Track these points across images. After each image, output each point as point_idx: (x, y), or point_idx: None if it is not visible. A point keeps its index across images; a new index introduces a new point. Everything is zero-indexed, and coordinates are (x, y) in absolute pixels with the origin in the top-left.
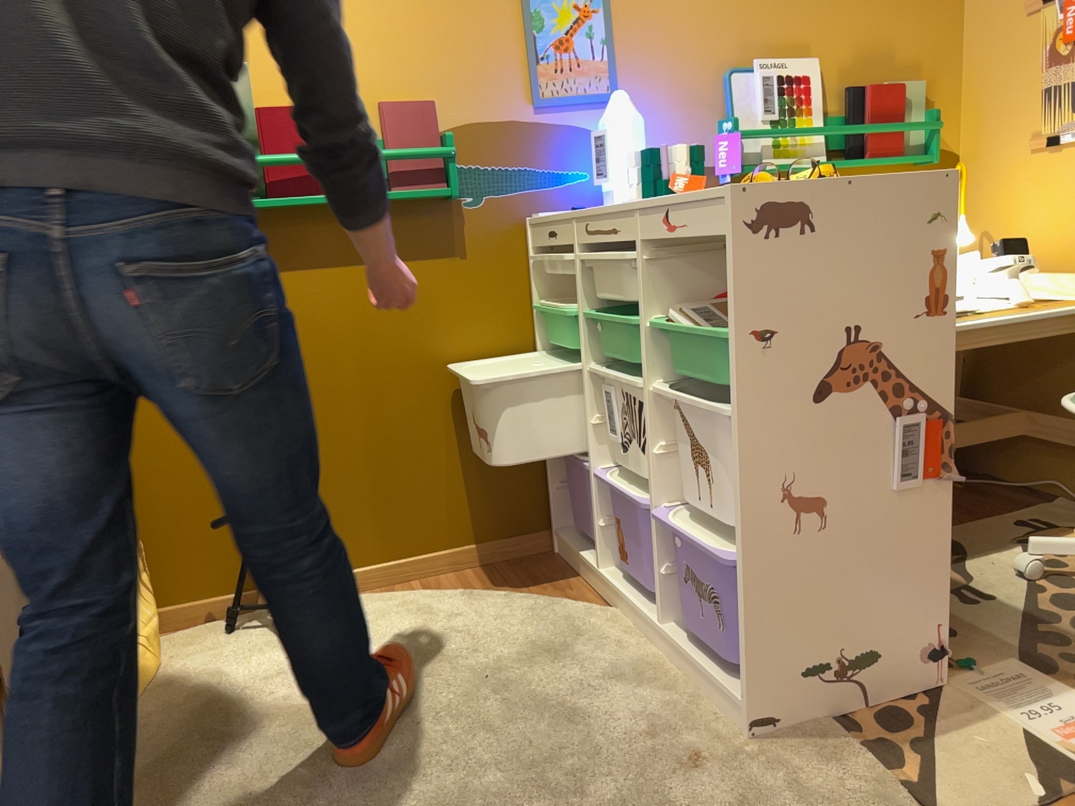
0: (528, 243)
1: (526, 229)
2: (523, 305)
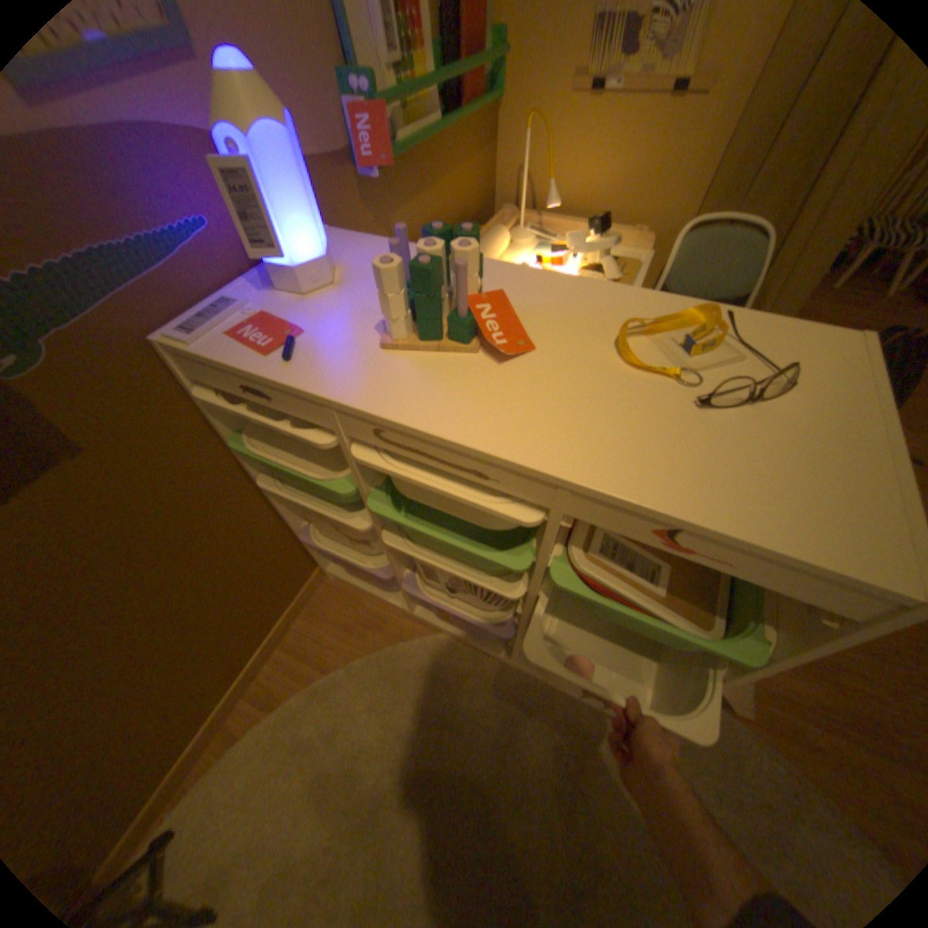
0: (176, 373)
1: (159, 352)
2: (209, 444)
